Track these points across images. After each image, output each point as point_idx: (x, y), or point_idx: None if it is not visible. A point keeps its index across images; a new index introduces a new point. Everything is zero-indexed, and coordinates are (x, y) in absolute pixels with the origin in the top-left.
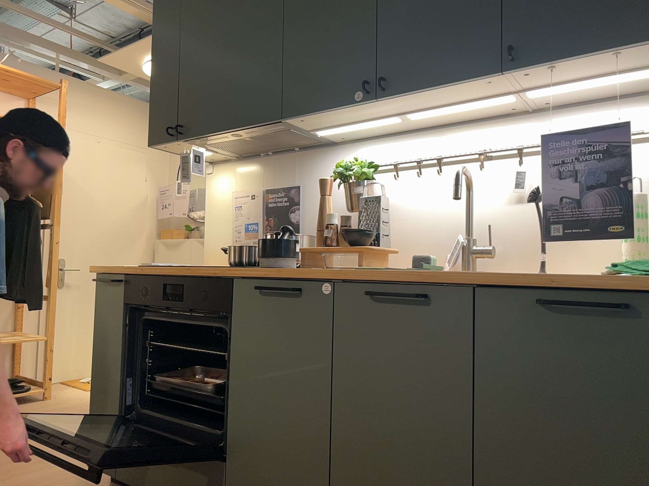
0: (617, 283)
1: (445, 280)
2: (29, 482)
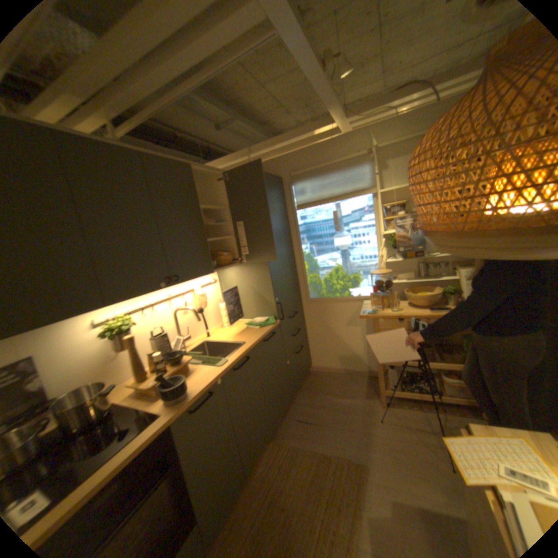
0: (271, 329)
1: (249, 349)
2: None
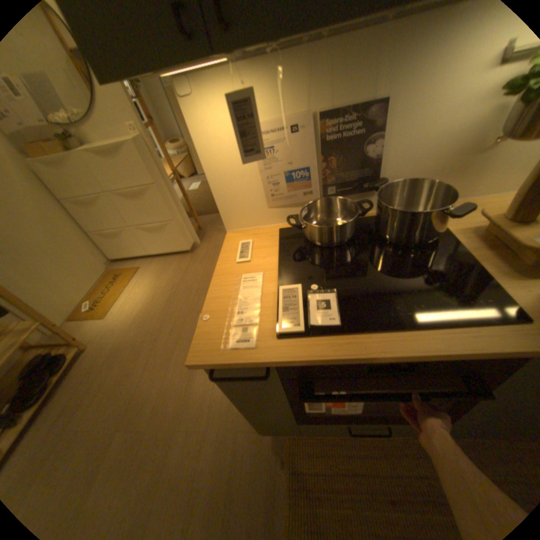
0: None
1: None
2: (213, 461)
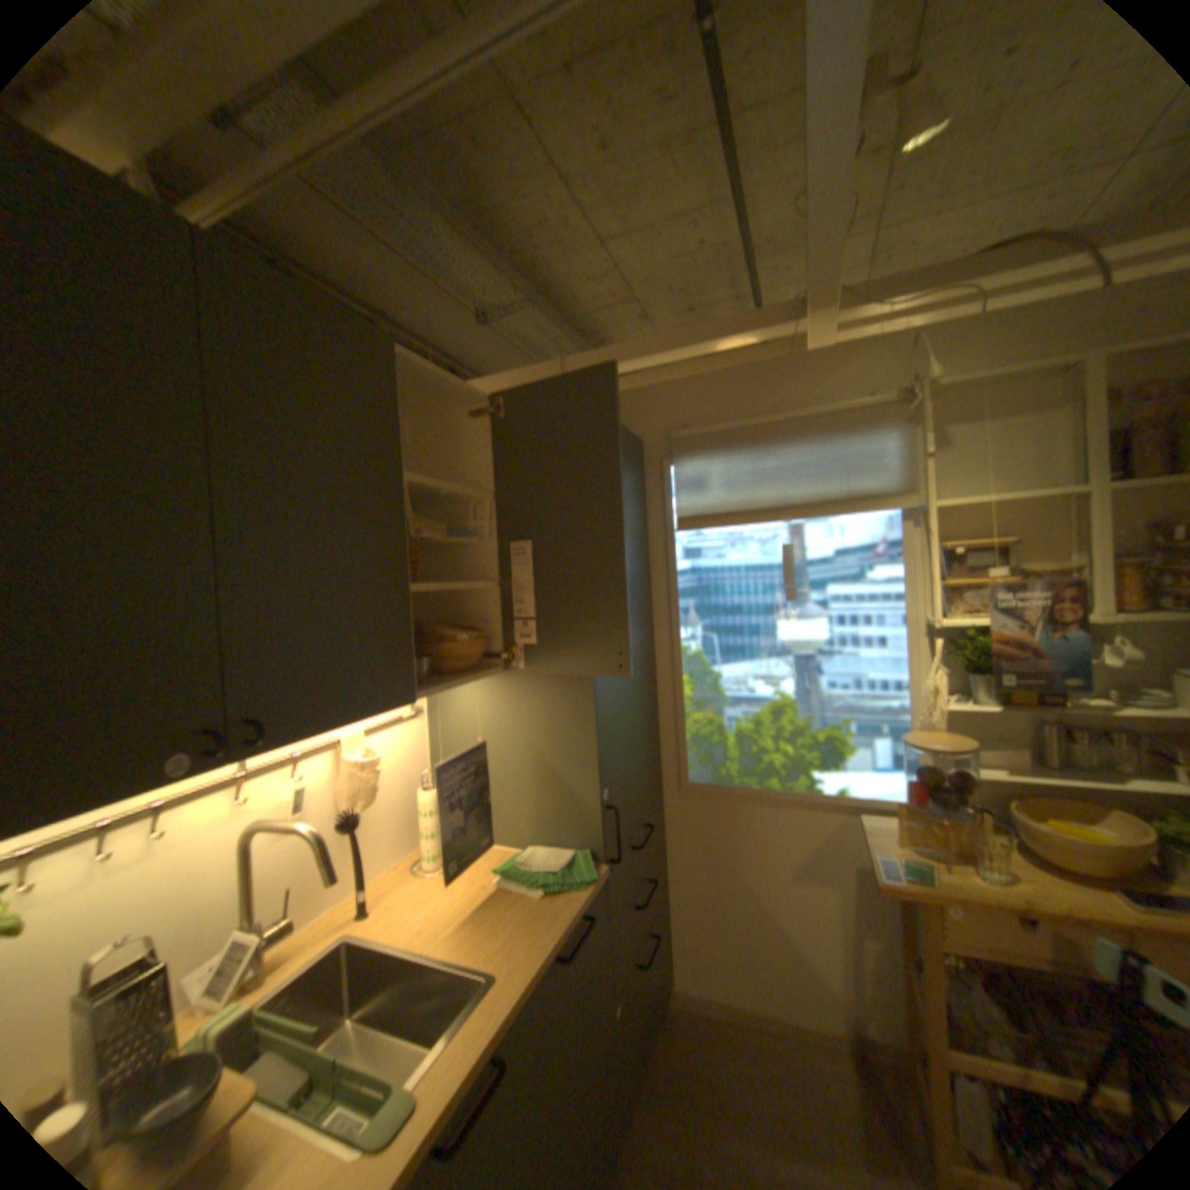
0: (587, 907)
1: (511, 1019)
2: None
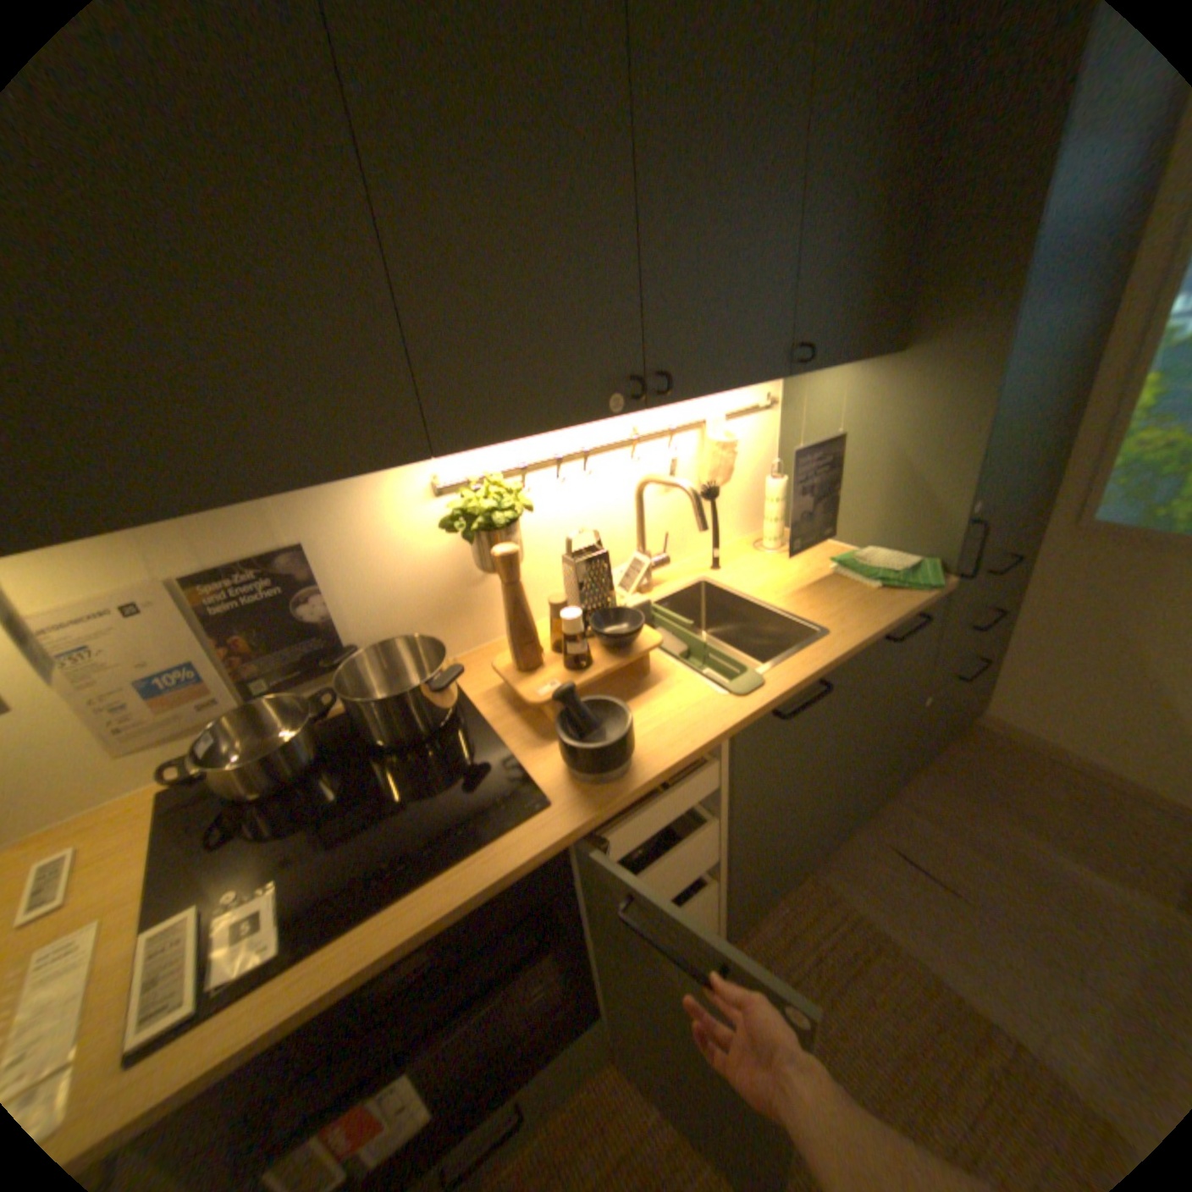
0: (927, 605)
1: (841, 660)
2: None
